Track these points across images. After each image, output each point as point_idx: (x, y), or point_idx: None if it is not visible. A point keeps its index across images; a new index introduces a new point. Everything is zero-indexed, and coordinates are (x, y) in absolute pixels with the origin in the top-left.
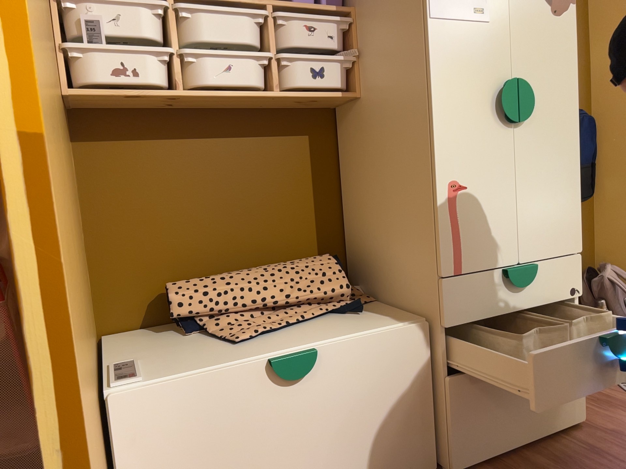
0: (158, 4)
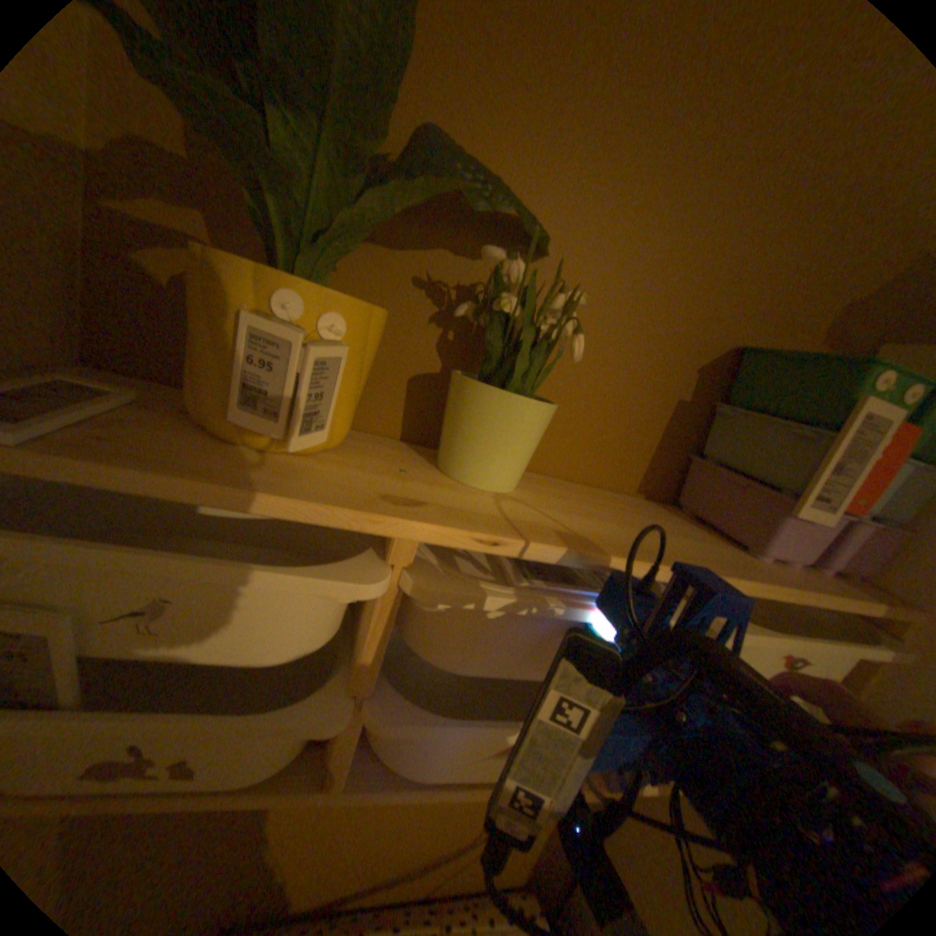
0: (353, 572)
